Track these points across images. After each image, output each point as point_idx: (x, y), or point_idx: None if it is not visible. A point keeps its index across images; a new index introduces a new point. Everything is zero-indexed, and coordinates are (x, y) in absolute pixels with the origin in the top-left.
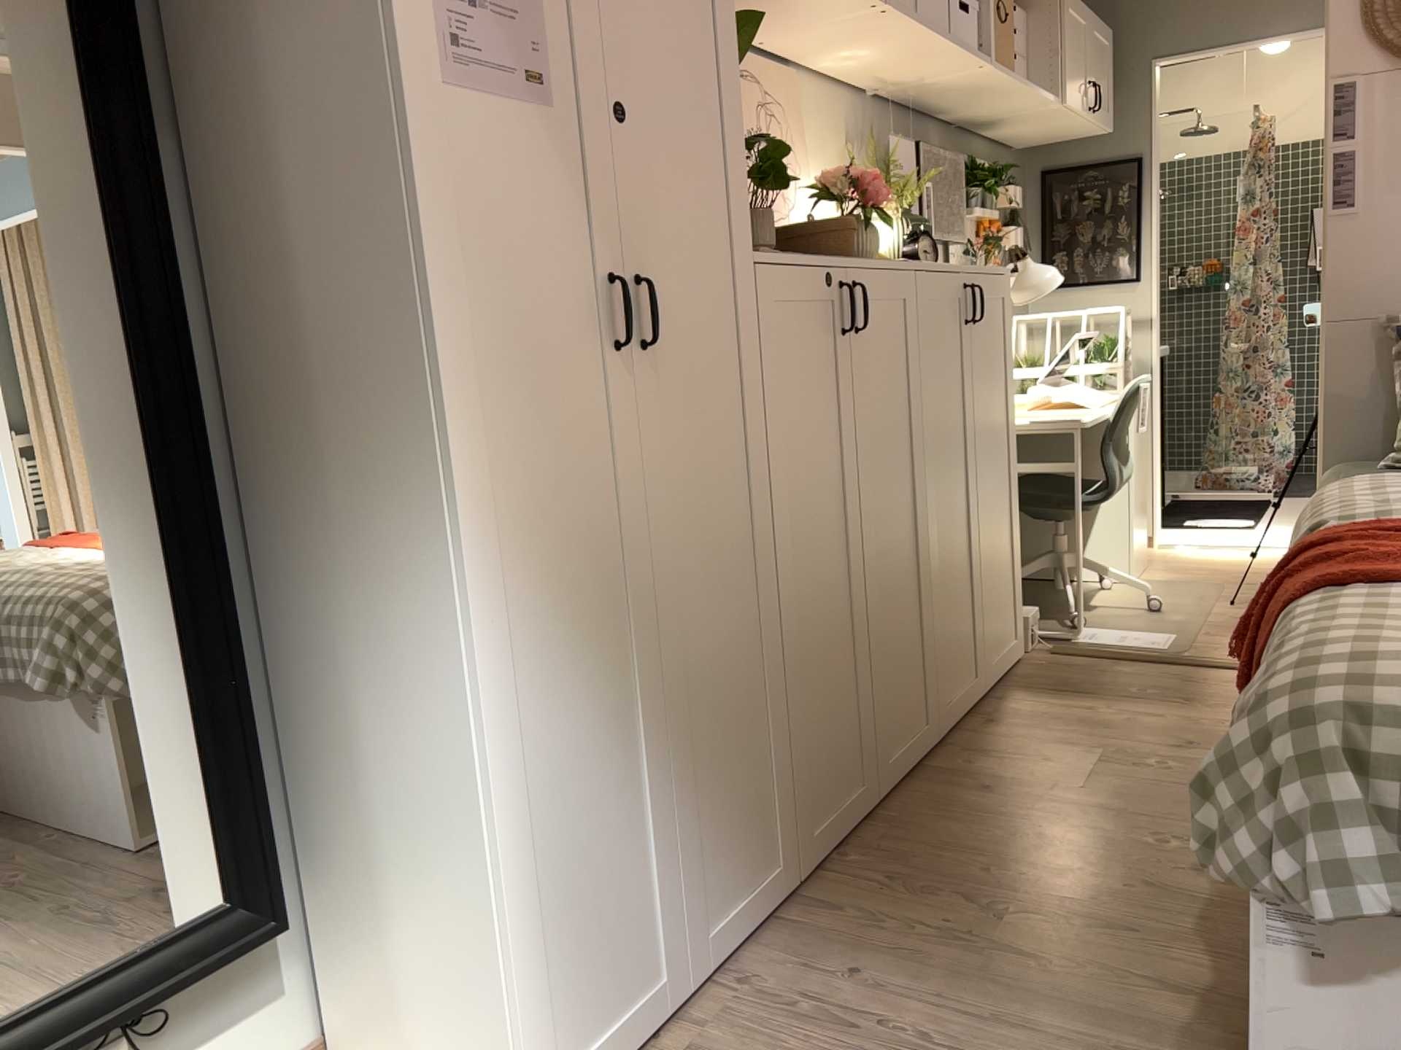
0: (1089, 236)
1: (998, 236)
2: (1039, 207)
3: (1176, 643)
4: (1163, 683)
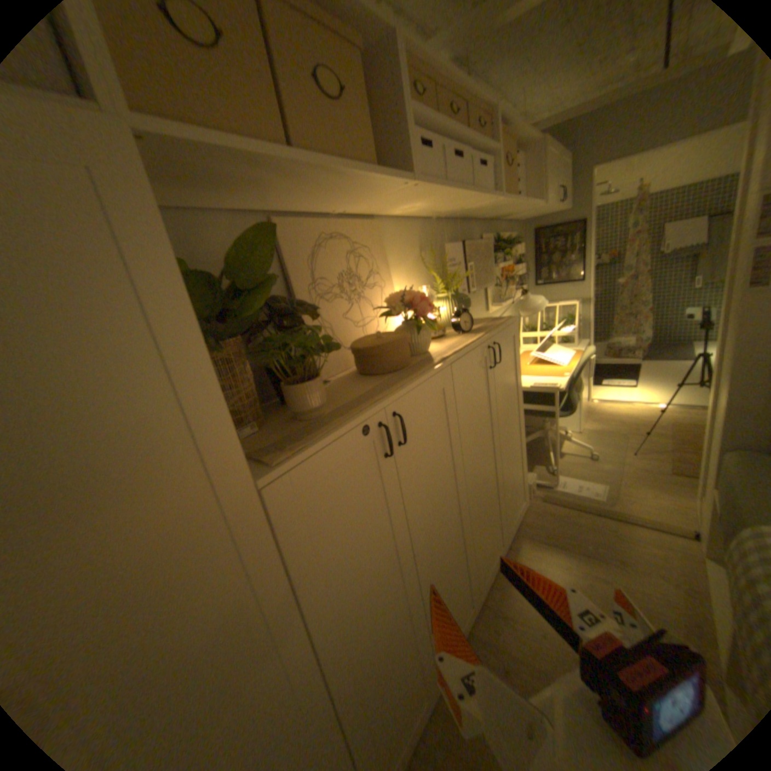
0: (561, 260)
1: (515, 271)
2: (536, 248)
3: (611, 498)
4: (608, 543)
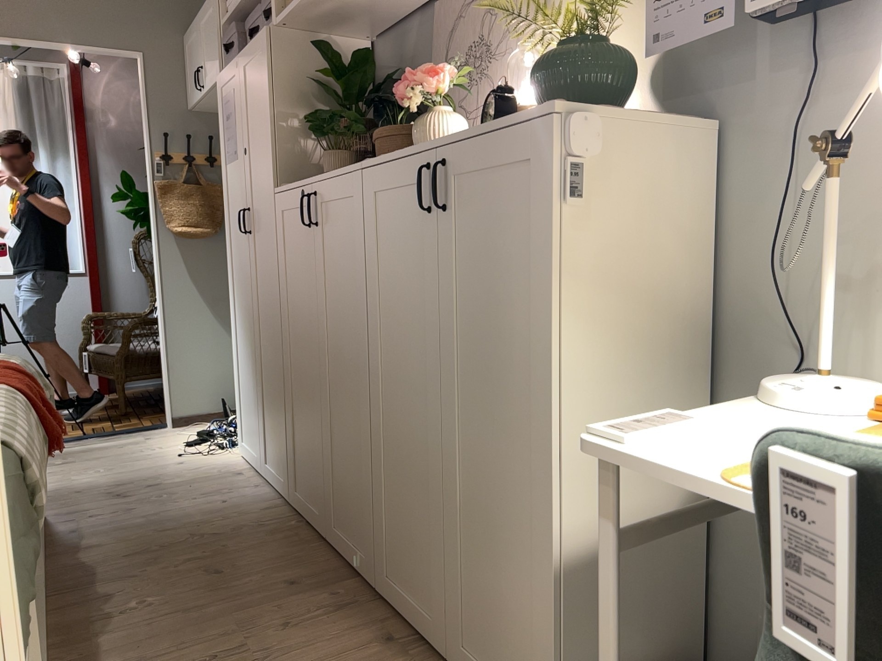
0: None
1: None
2: None
3: None
4: None
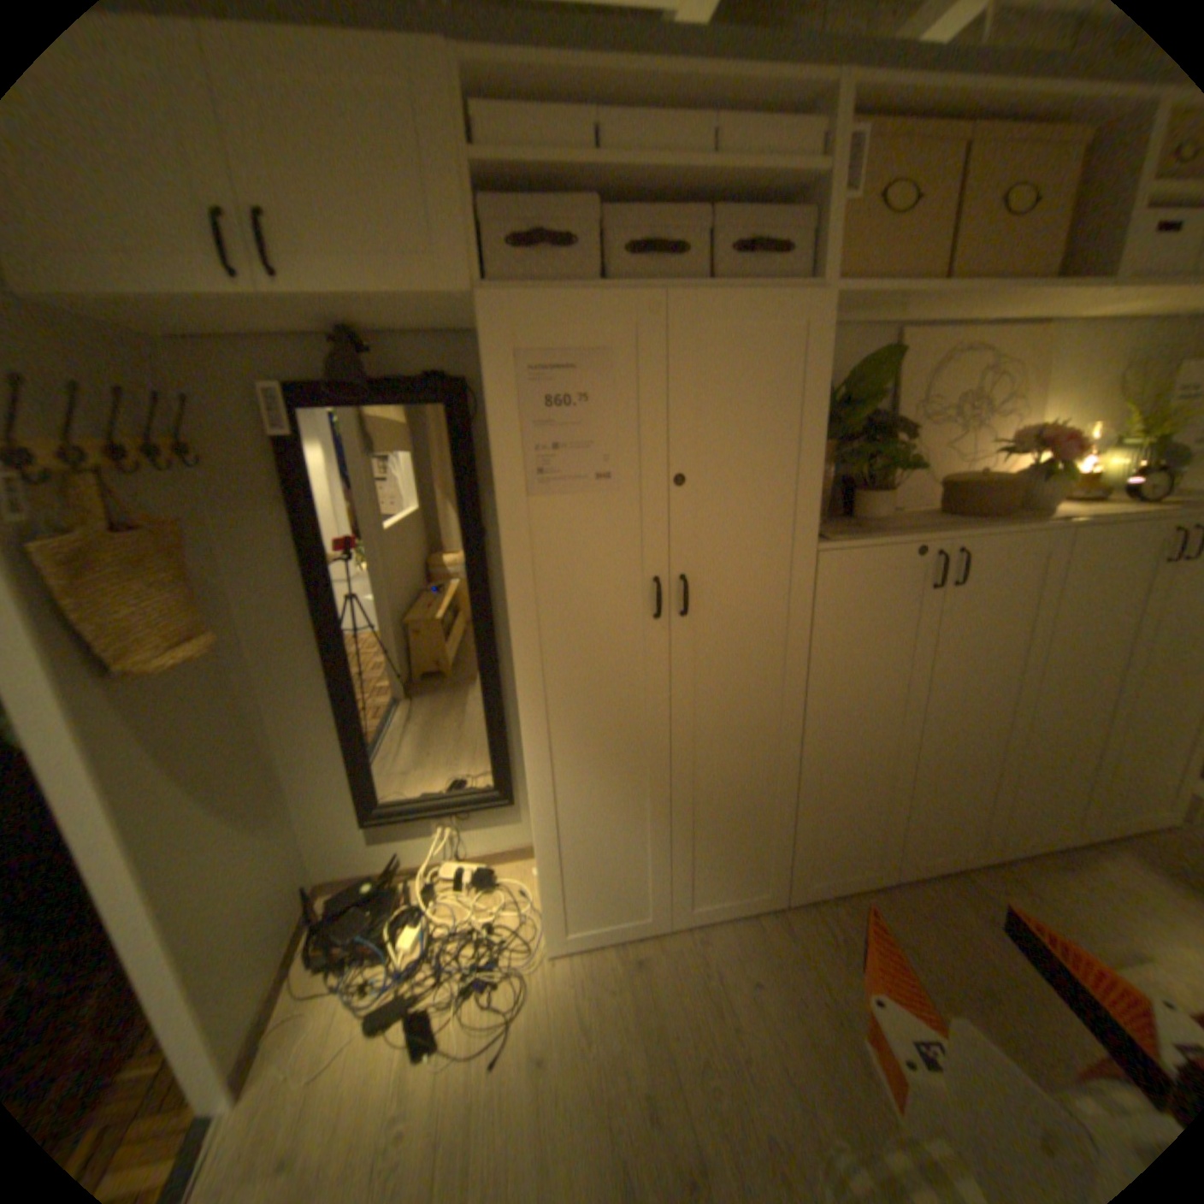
0: None
1: None
2: None
3: None
4: None
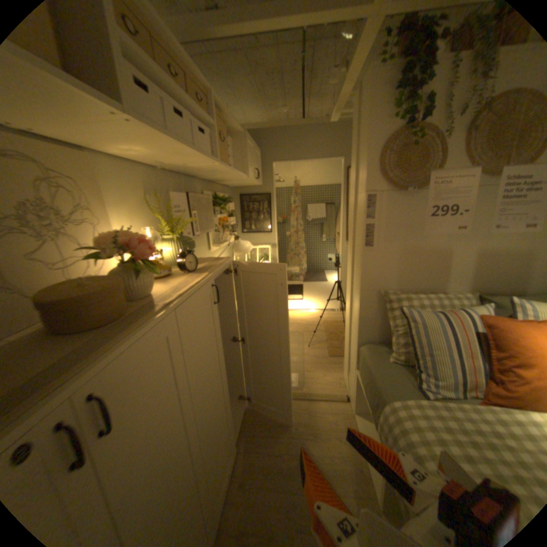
0: (258, 217)
1: (229, 221)
2: (241, 206)
3: (300, 381)
4: (303, 420)
